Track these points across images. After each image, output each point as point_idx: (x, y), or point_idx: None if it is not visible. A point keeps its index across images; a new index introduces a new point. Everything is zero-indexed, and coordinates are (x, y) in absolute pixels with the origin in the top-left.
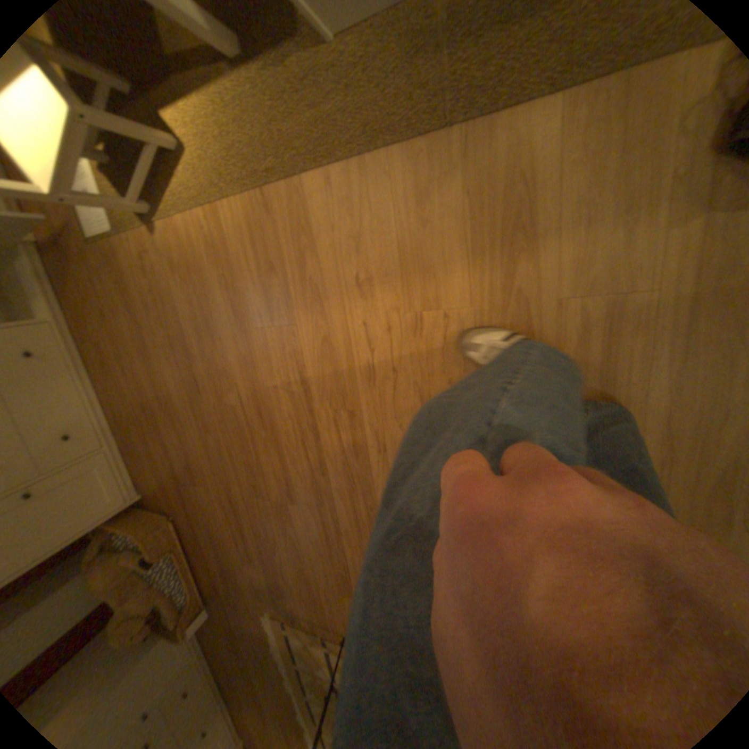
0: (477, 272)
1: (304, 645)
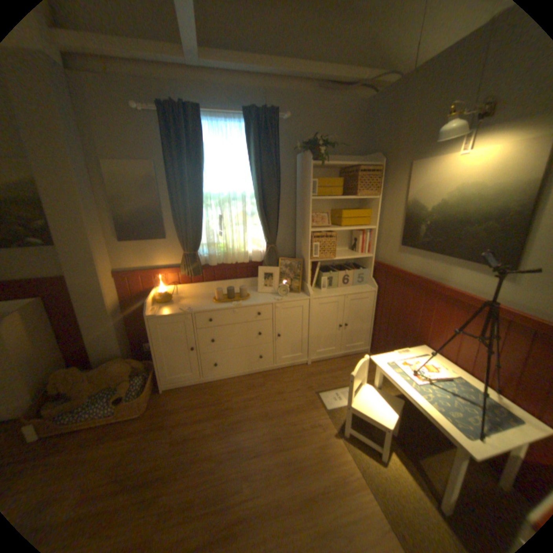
0: None
1: None
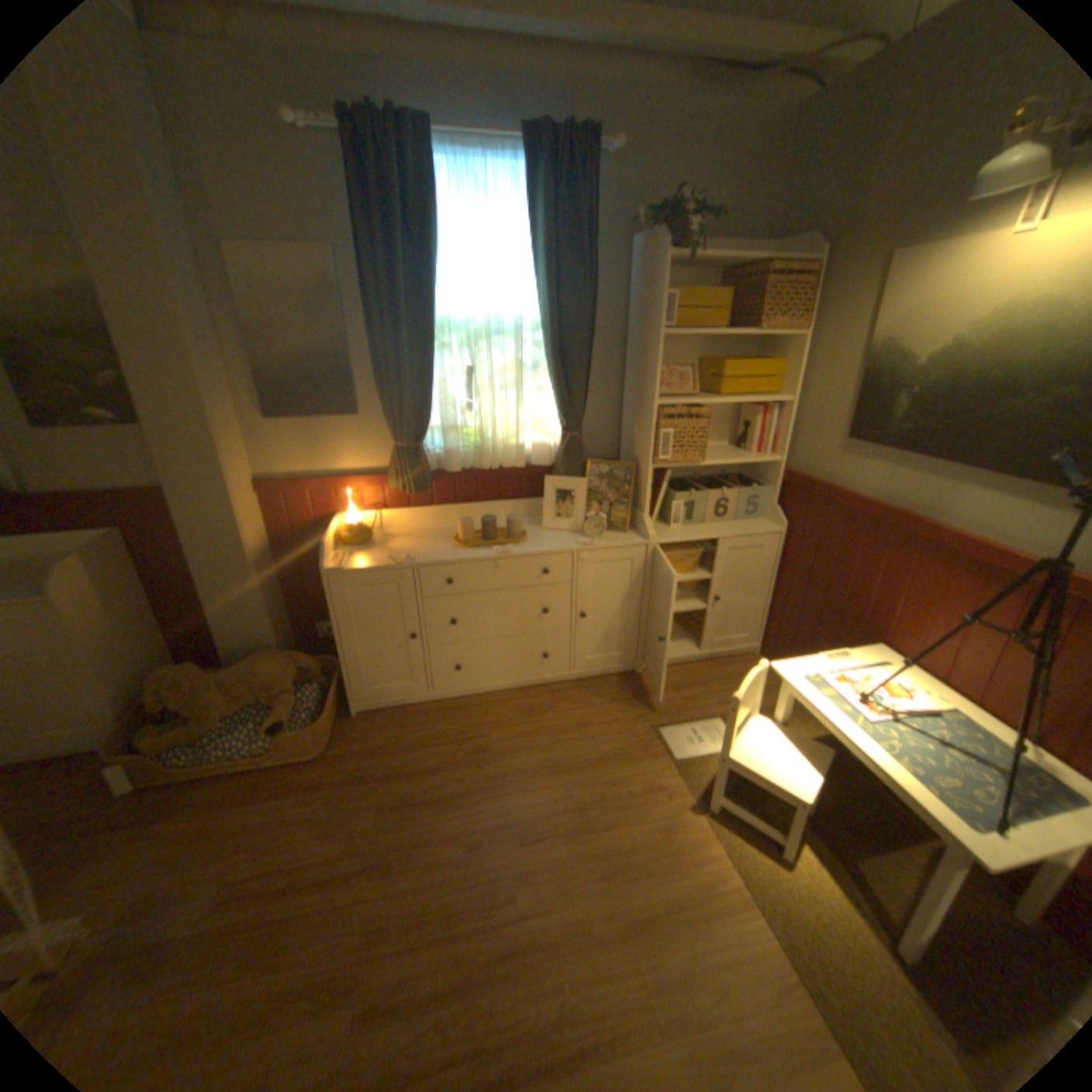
0: None
1: None
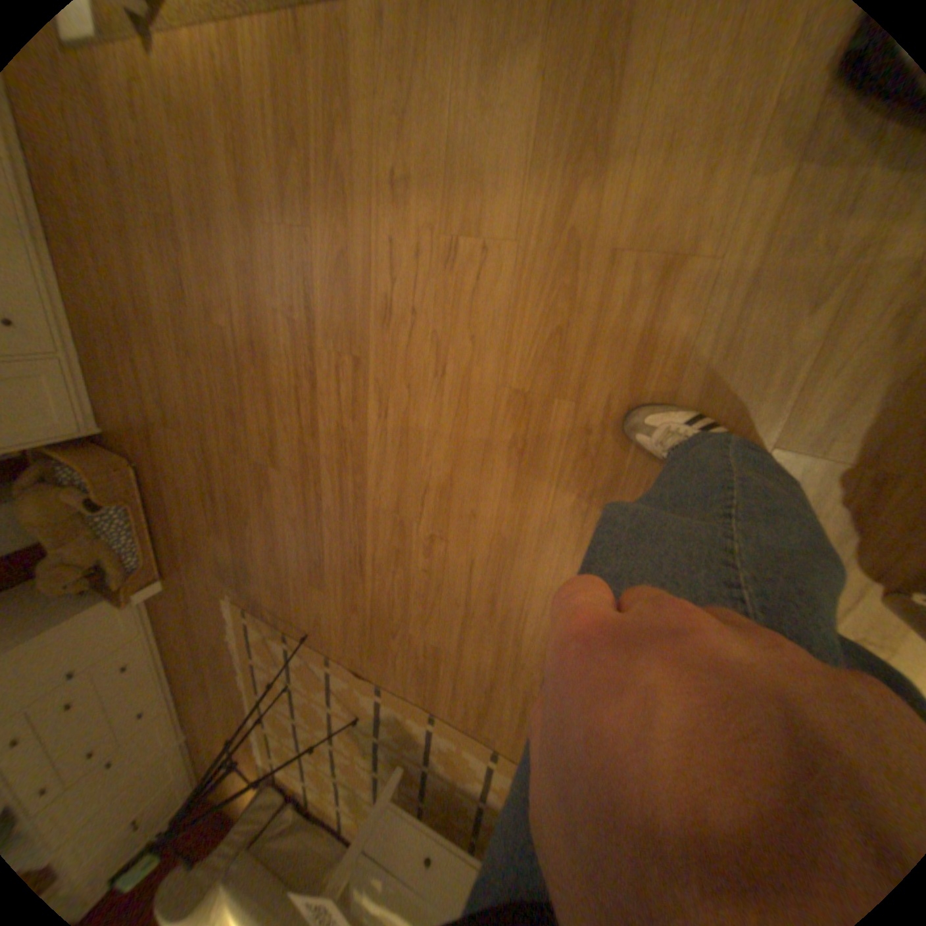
0: (530, 195)
1: (262, 639)
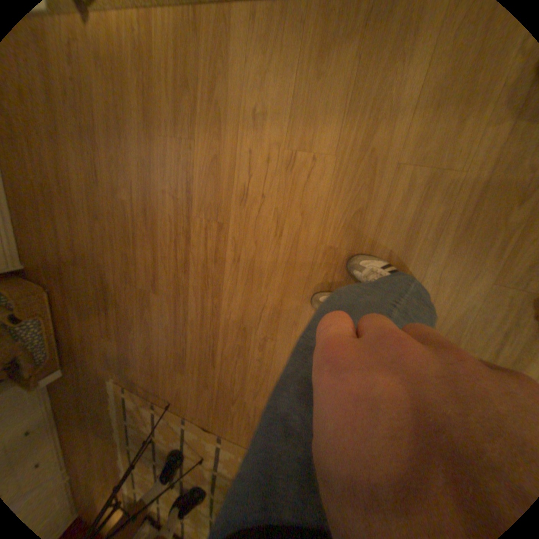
0: (347, 128)
1: (136, 407)
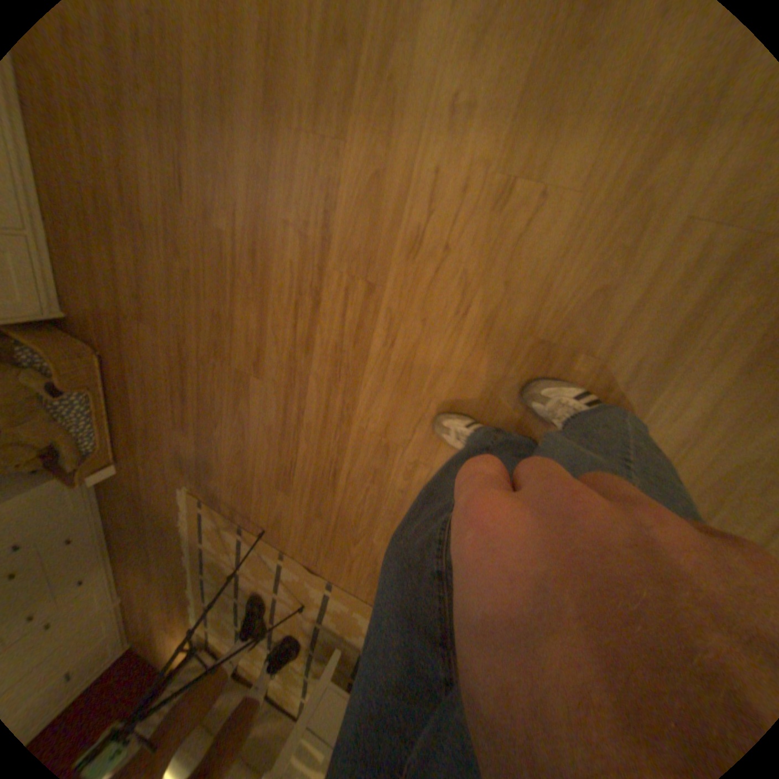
0: (611, 147)
1: (217, 529)
